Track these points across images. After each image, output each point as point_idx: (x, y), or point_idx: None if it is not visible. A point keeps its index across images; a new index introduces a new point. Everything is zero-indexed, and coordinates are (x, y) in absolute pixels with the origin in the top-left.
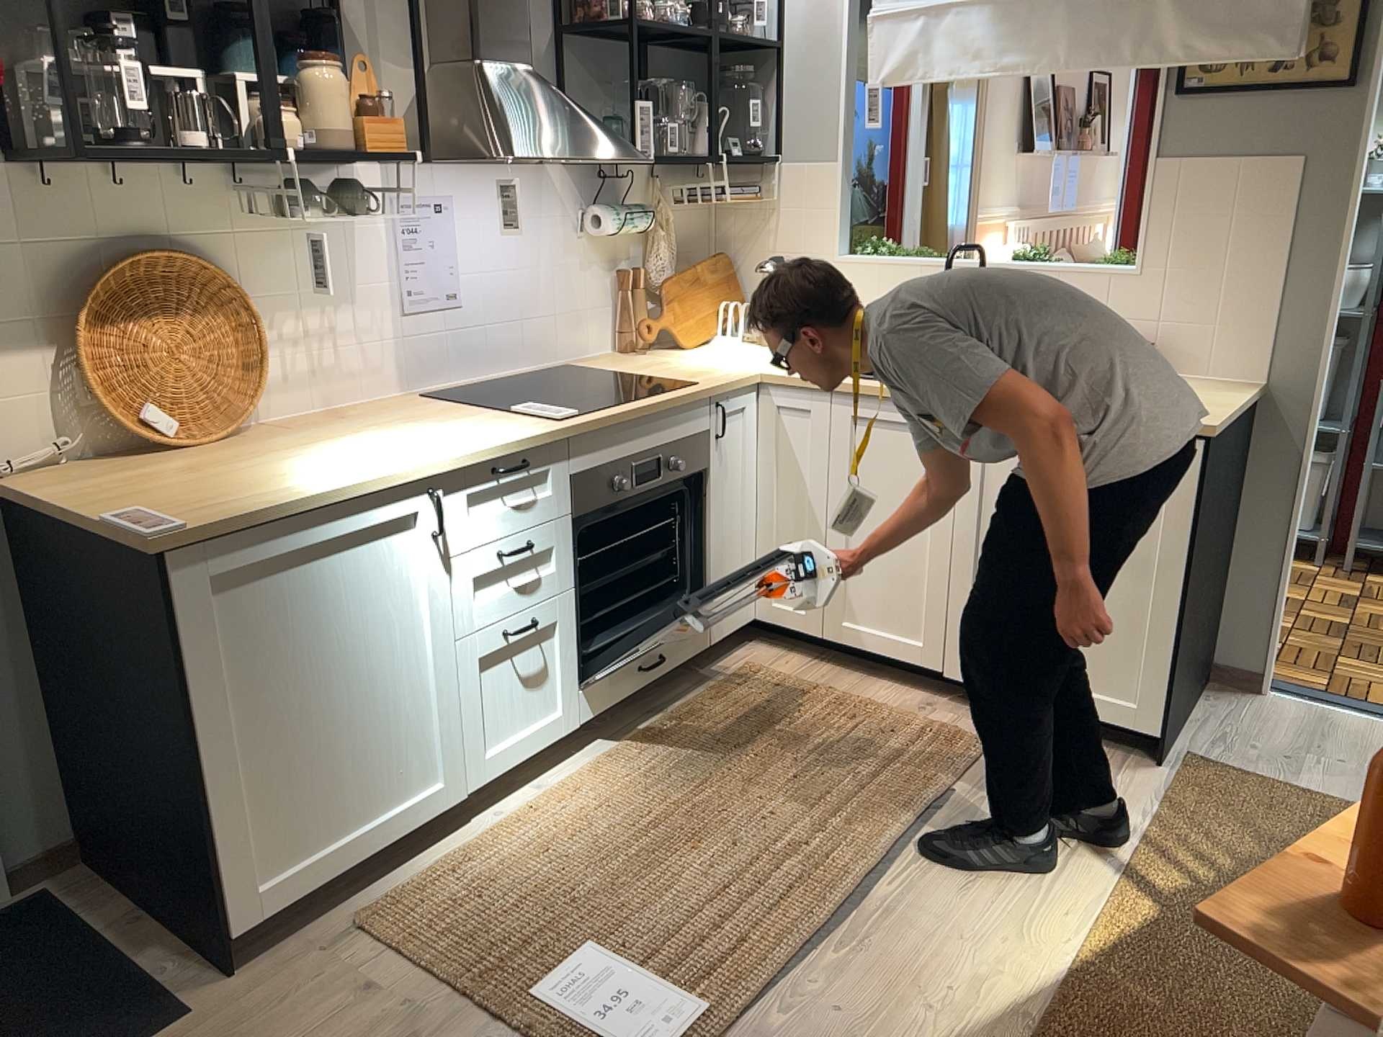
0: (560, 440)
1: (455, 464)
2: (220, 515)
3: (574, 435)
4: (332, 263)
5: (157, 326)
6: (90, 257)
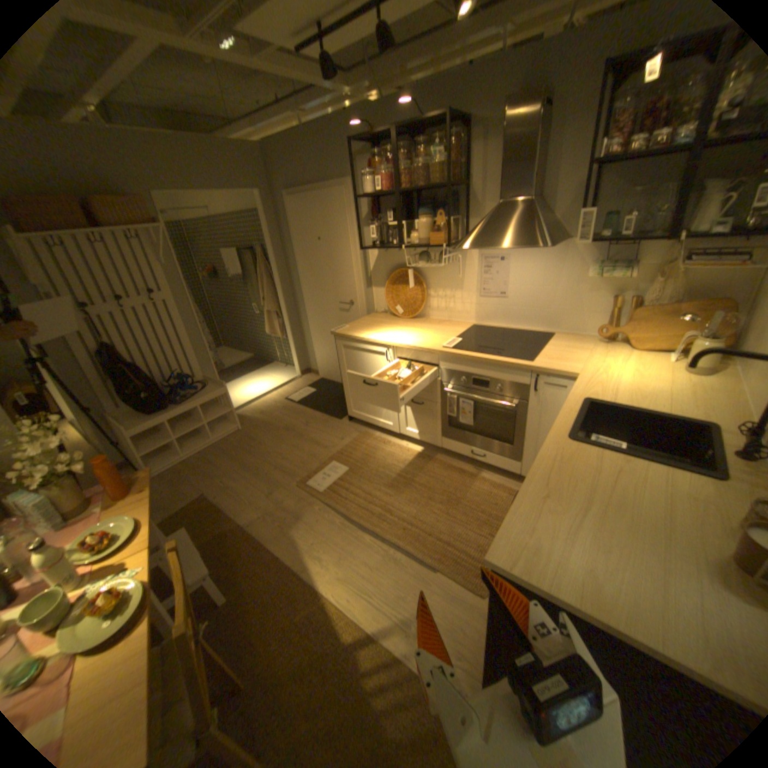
0: (434, 353)
1: (393, 345)
2: (344, 333)
3: (439, 354)
4: (455, 275)
5: (402, 286)
6: (395, 268)
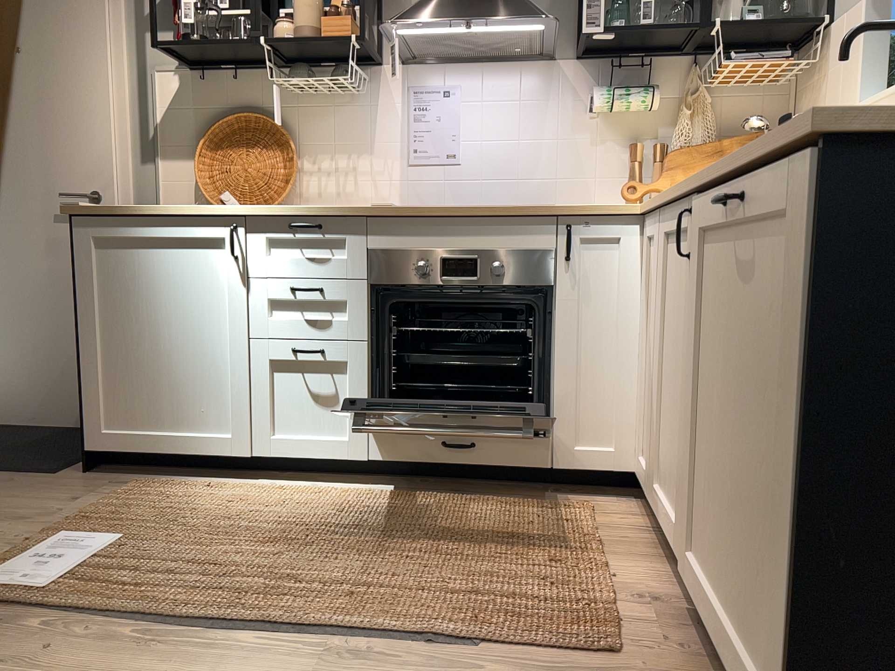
0: (355, 217)
1: (252, 212)
2: (104, 206)
3: (369, 215)
4: (357, 126)
5: (239, 151)
6: (220, 115)
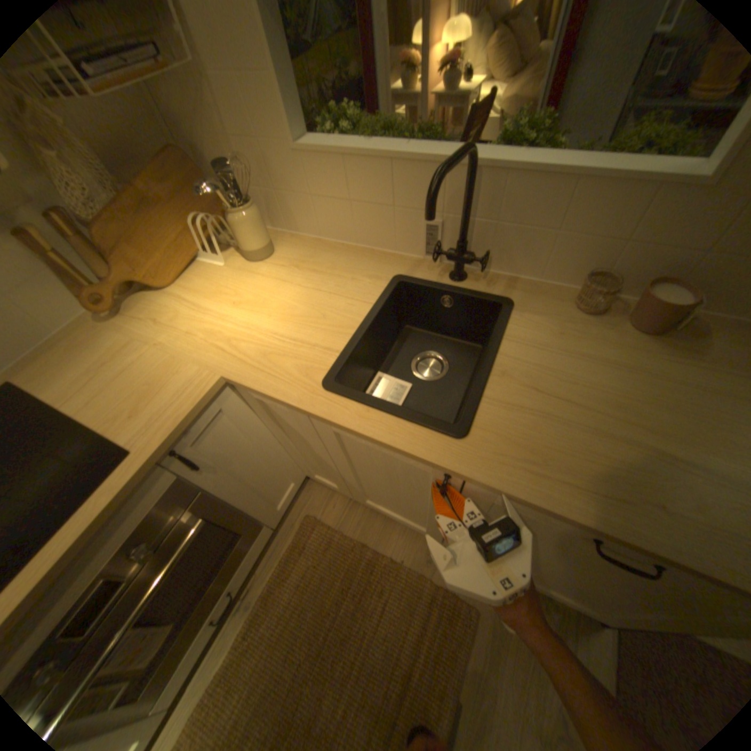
0: None
1: None
2: None
3: None
4: None
5: None
6: None
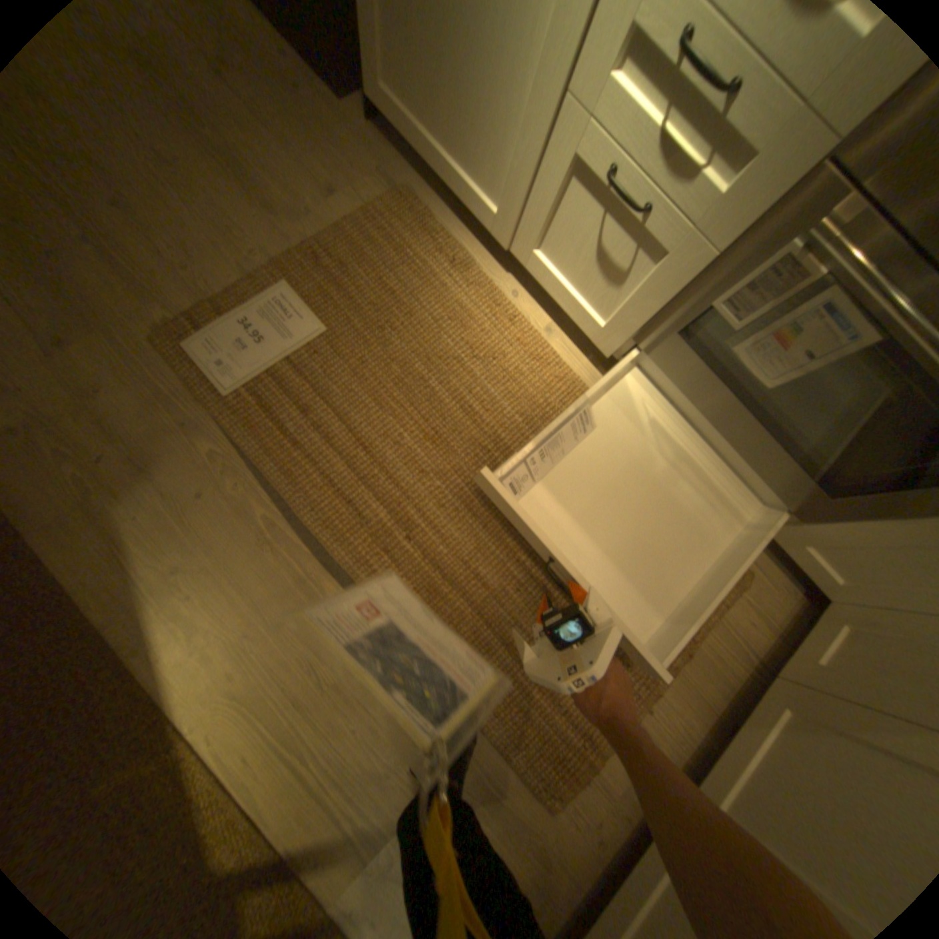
0: None
1: None
2: None
3: None
4: None
5: None
6: None
